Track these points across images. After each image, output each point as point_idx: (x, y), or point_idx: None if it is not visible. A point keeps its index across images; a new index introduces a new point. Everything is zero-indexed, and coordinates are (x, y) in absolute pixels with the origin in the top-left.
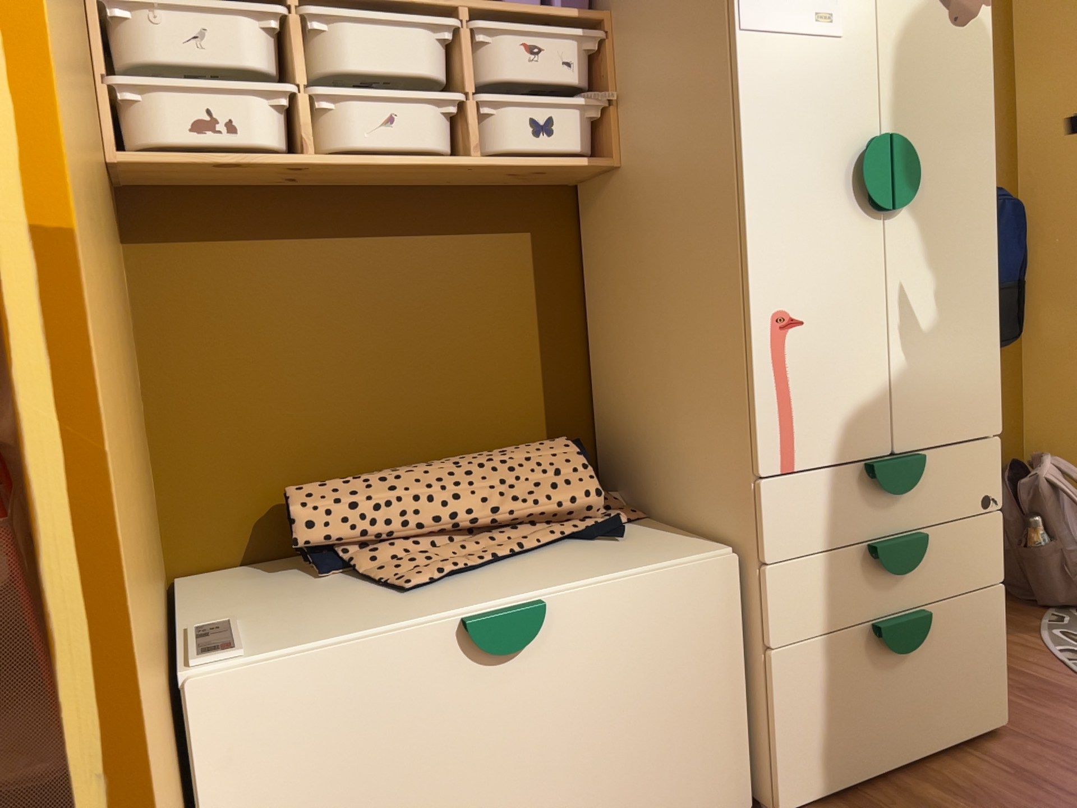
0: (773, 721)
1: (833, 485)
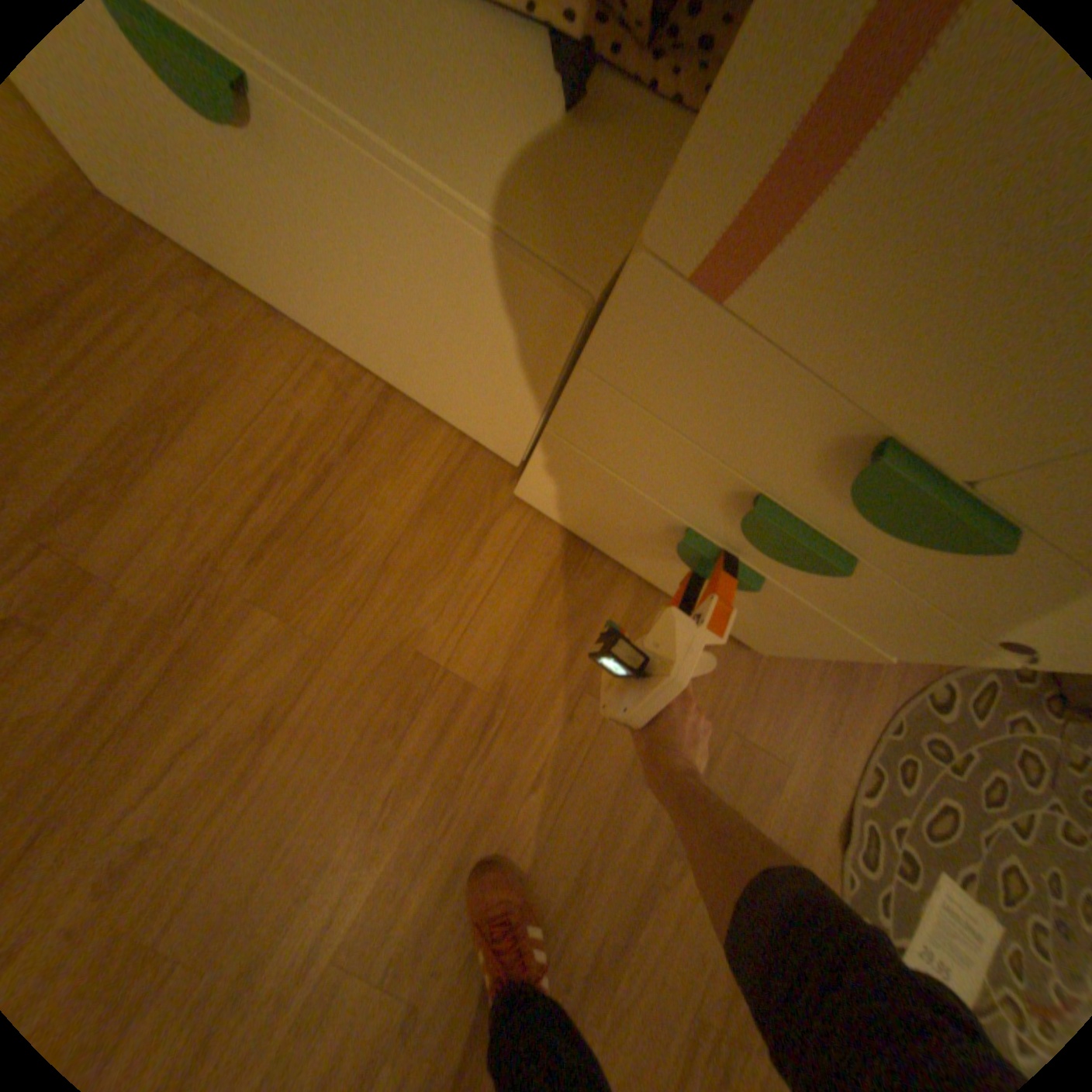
0: (535, 458)
1: (782, 393)
